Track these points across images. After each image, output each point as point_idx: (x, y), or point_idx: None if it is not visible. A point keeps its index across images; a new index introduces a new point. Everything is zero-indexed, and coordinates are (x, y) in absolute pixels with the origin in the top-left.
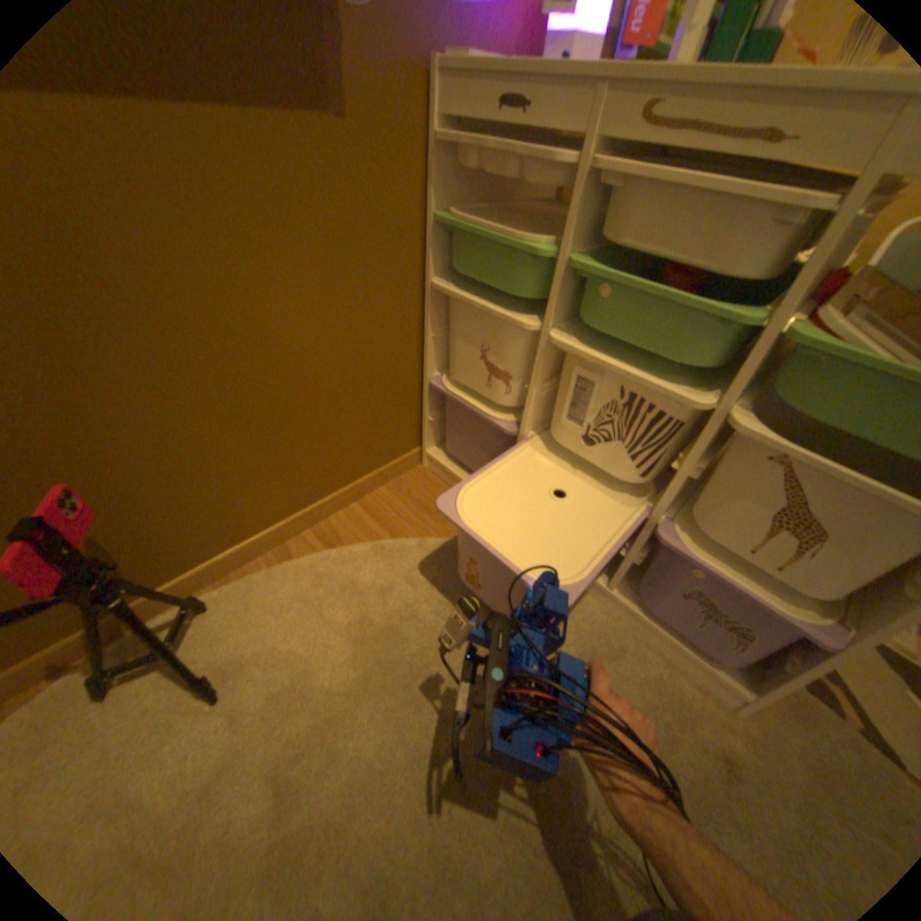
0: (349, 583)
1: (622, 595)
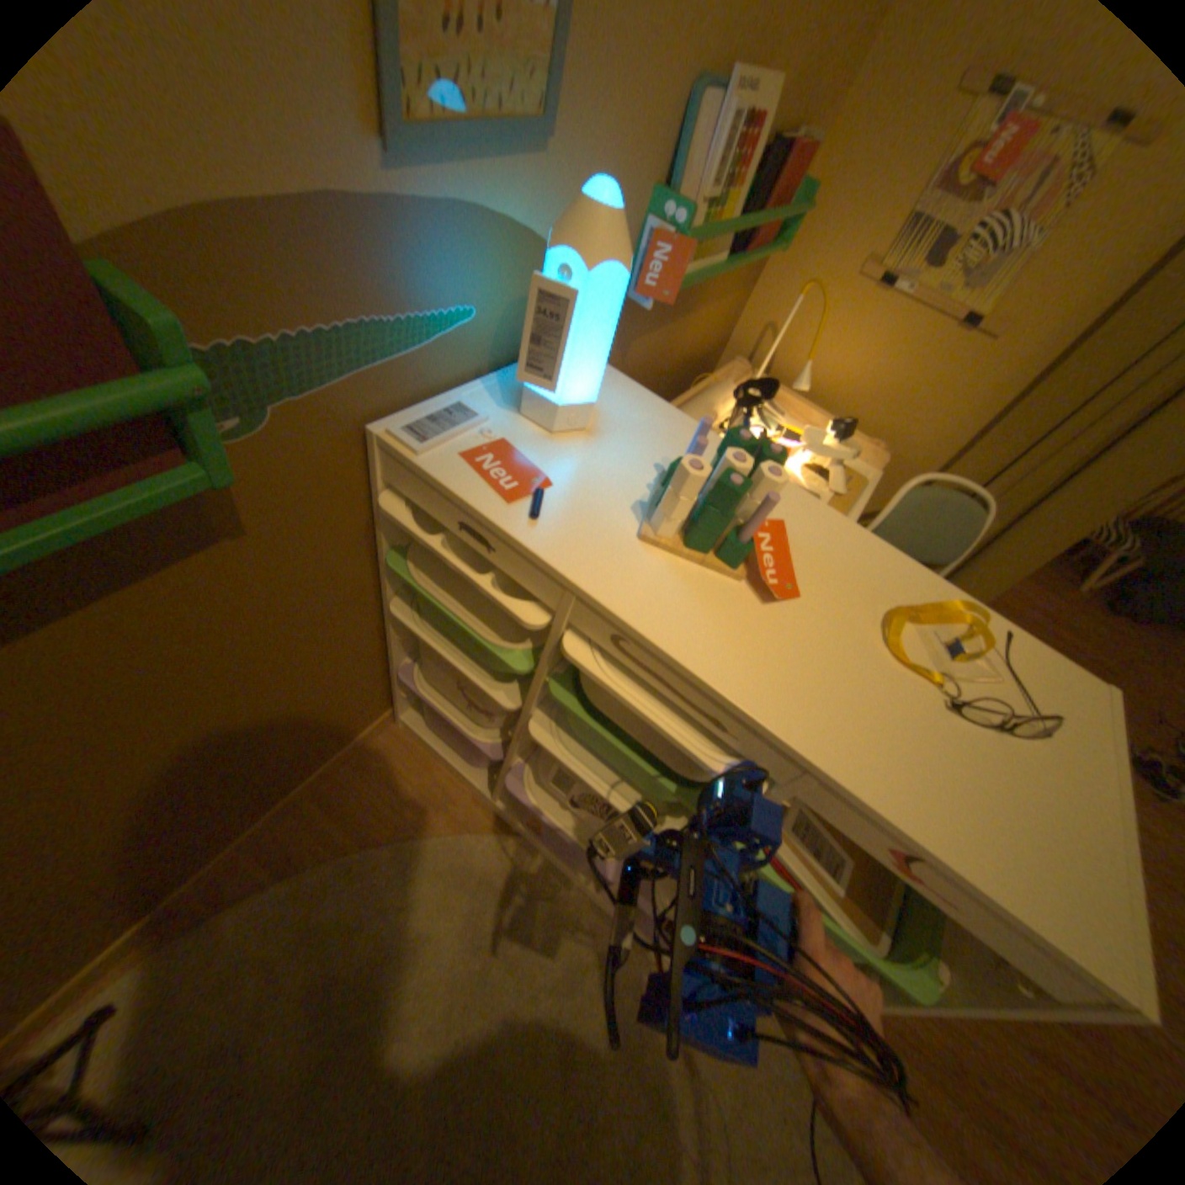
0: (307, 932)
1: None
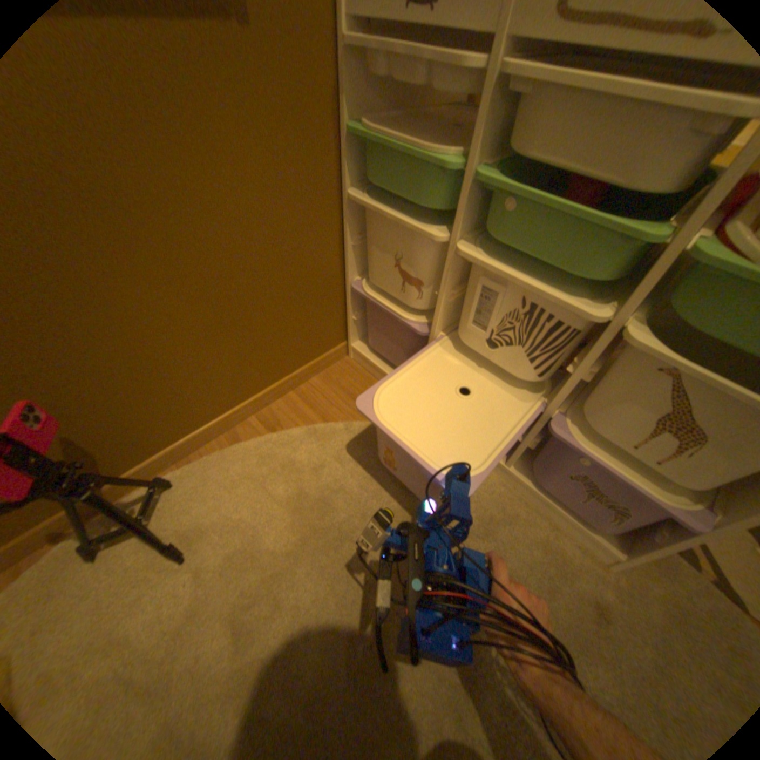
0: (288, 462)
1: (518, 471)
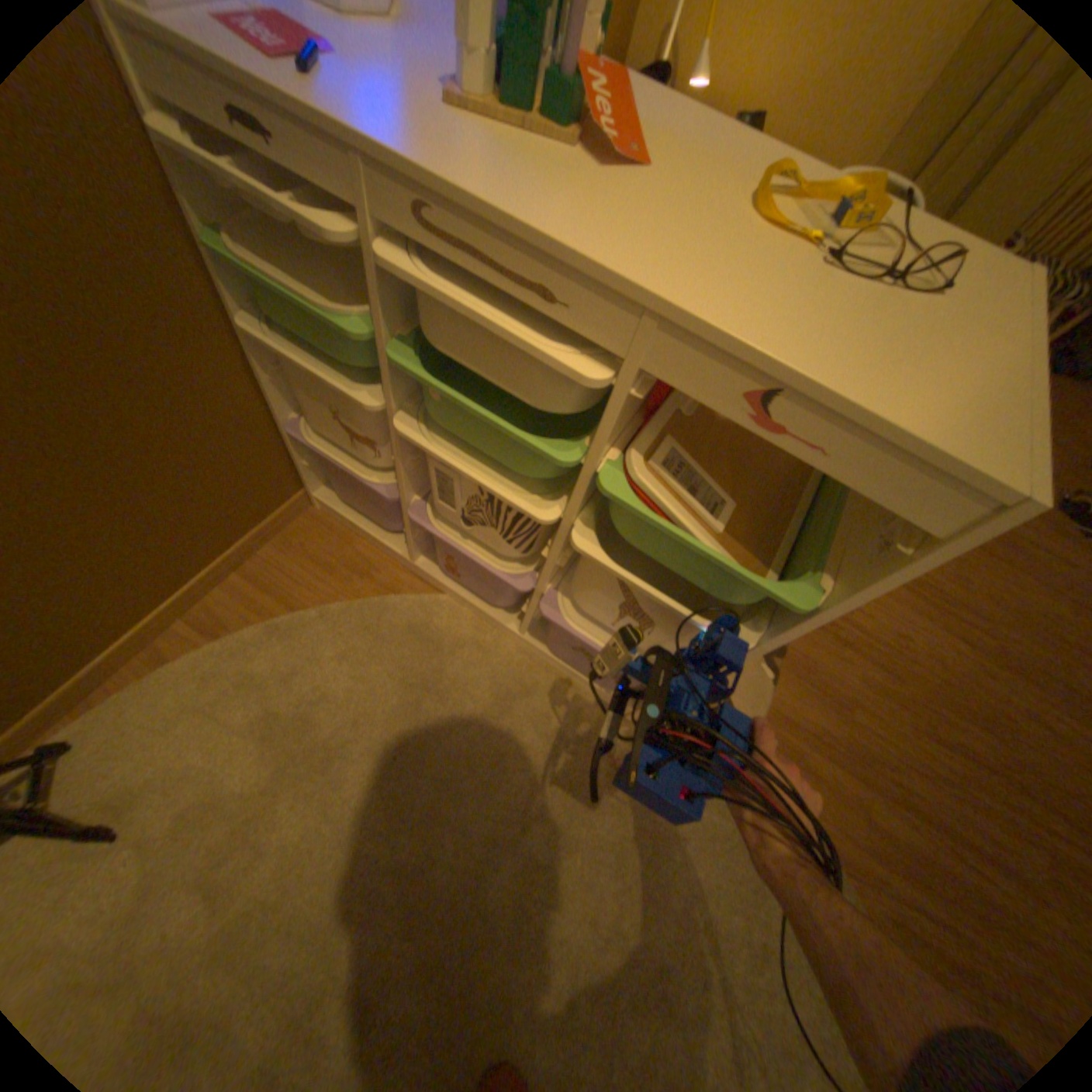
0: (242, 679)
1: (533, 637)
